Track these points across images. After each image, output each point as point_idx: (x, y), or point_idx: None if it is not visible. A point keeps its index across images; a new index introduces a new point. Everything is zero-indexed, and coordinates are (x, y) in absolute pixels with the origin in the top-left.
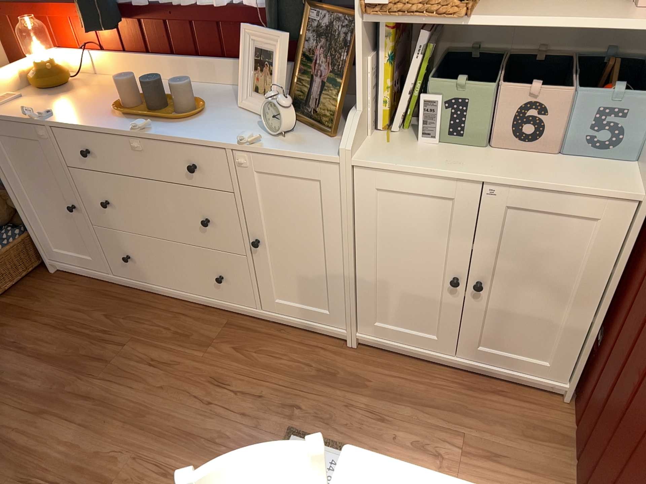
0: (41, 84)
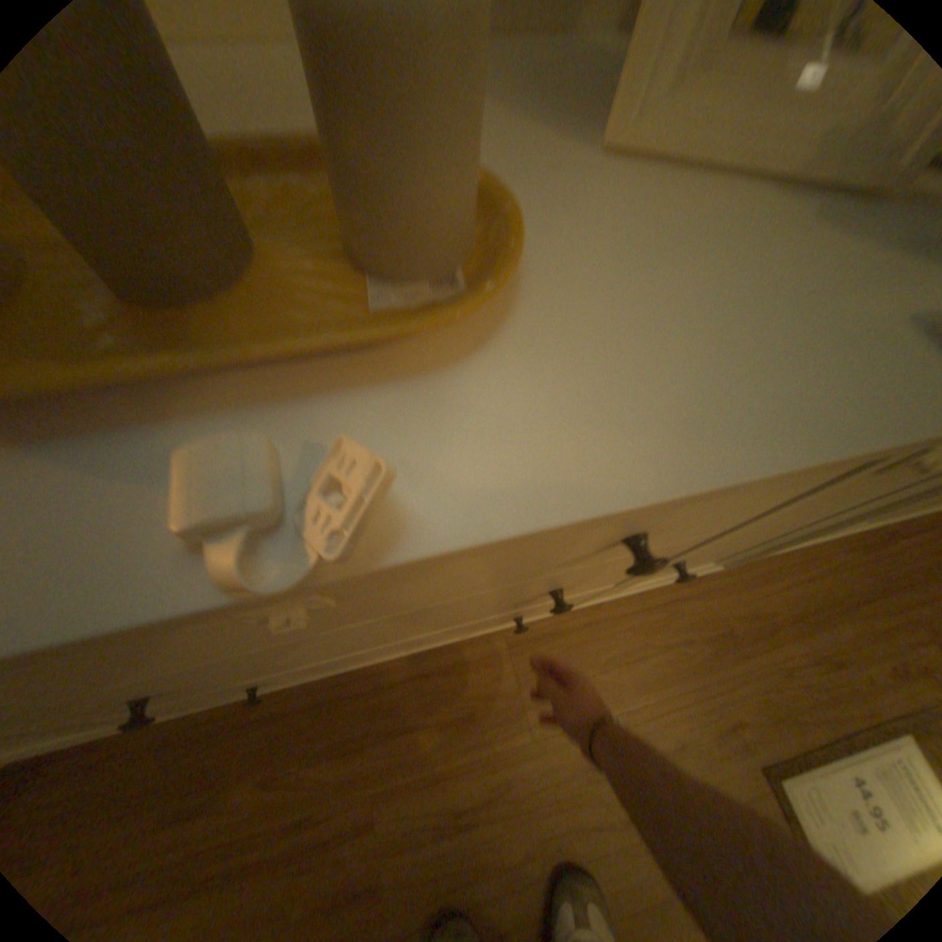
0: None
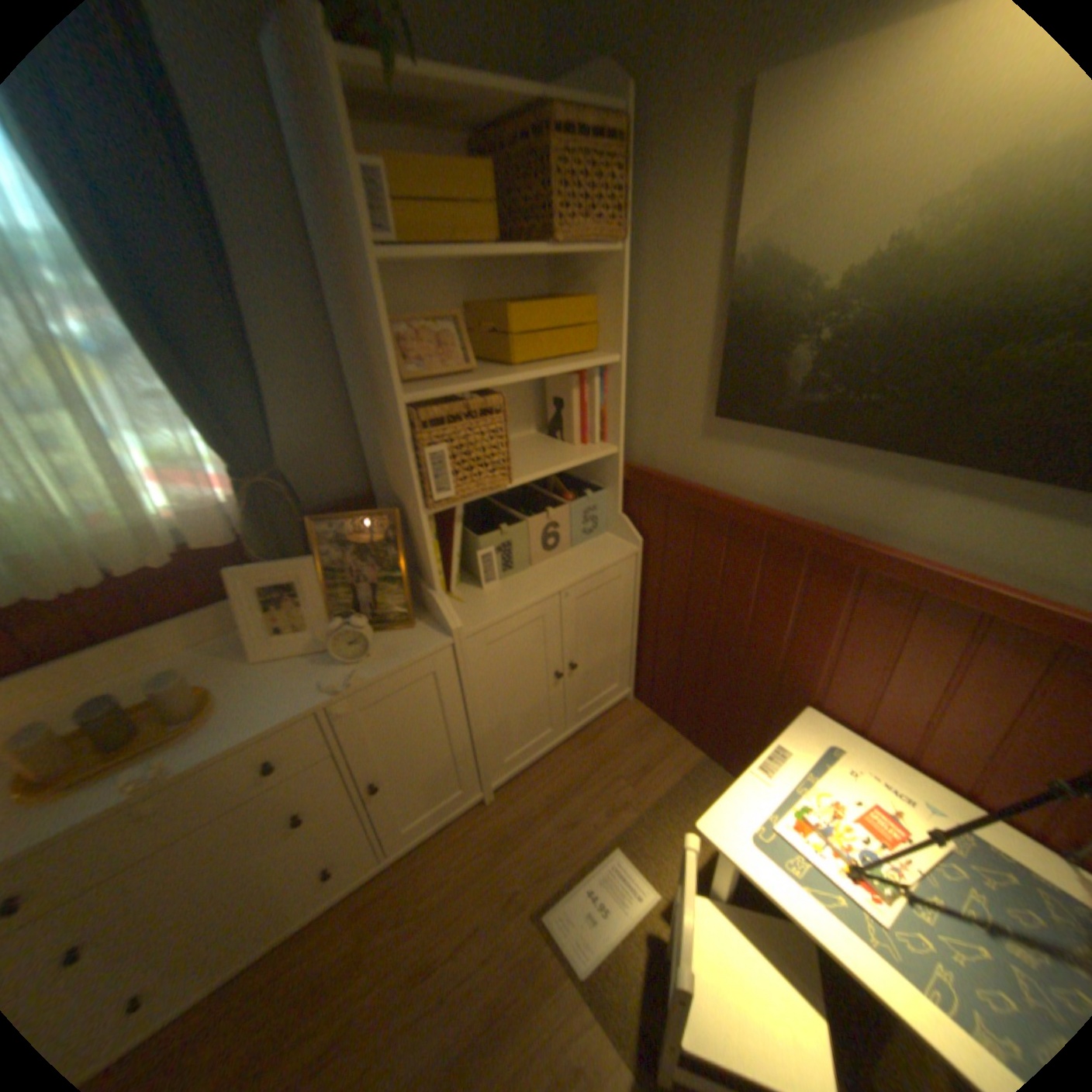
0: None
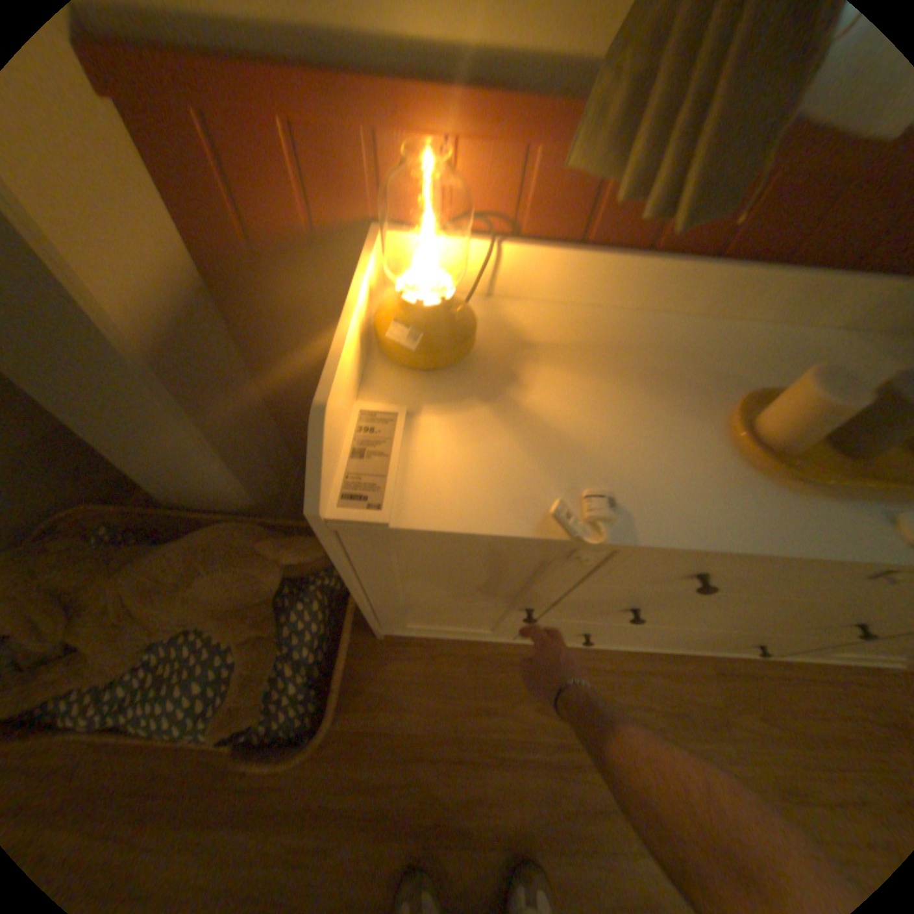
0: (443, 365)
